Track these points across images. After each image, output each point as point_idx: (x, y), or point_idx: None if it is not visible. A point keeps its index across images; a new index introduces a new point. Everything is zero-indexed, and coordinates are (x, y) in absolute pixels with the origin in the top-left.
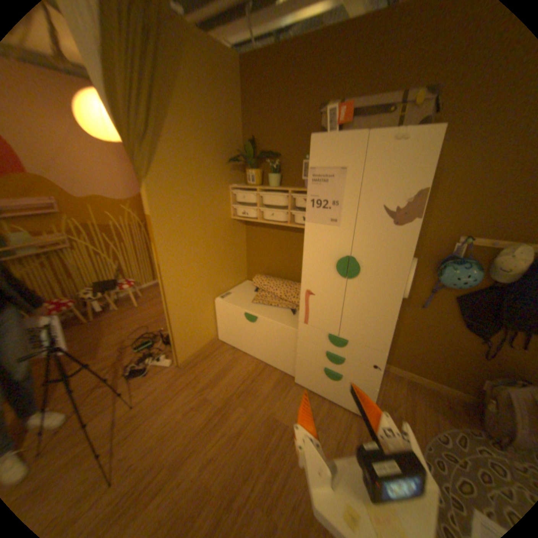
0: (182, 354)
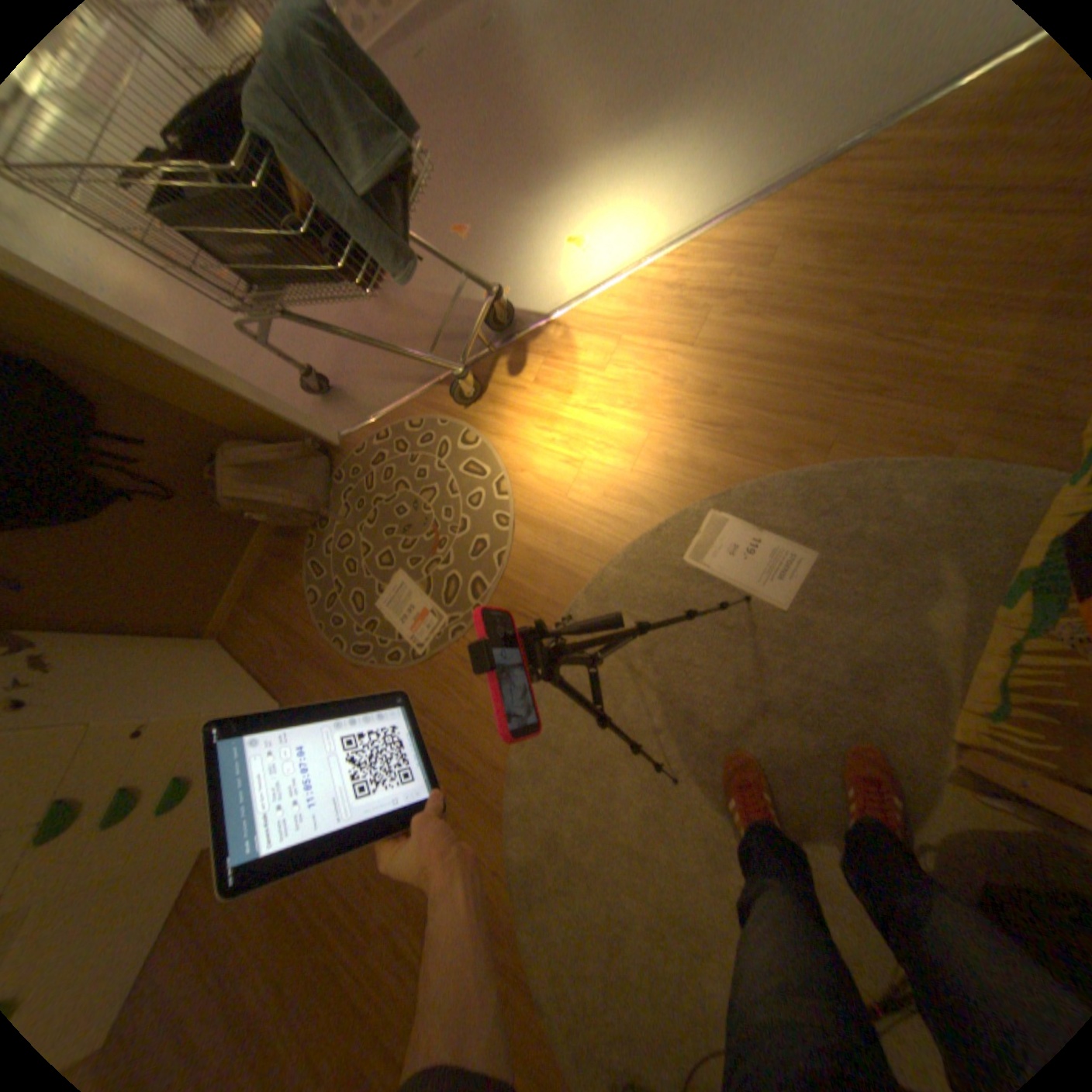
0: None
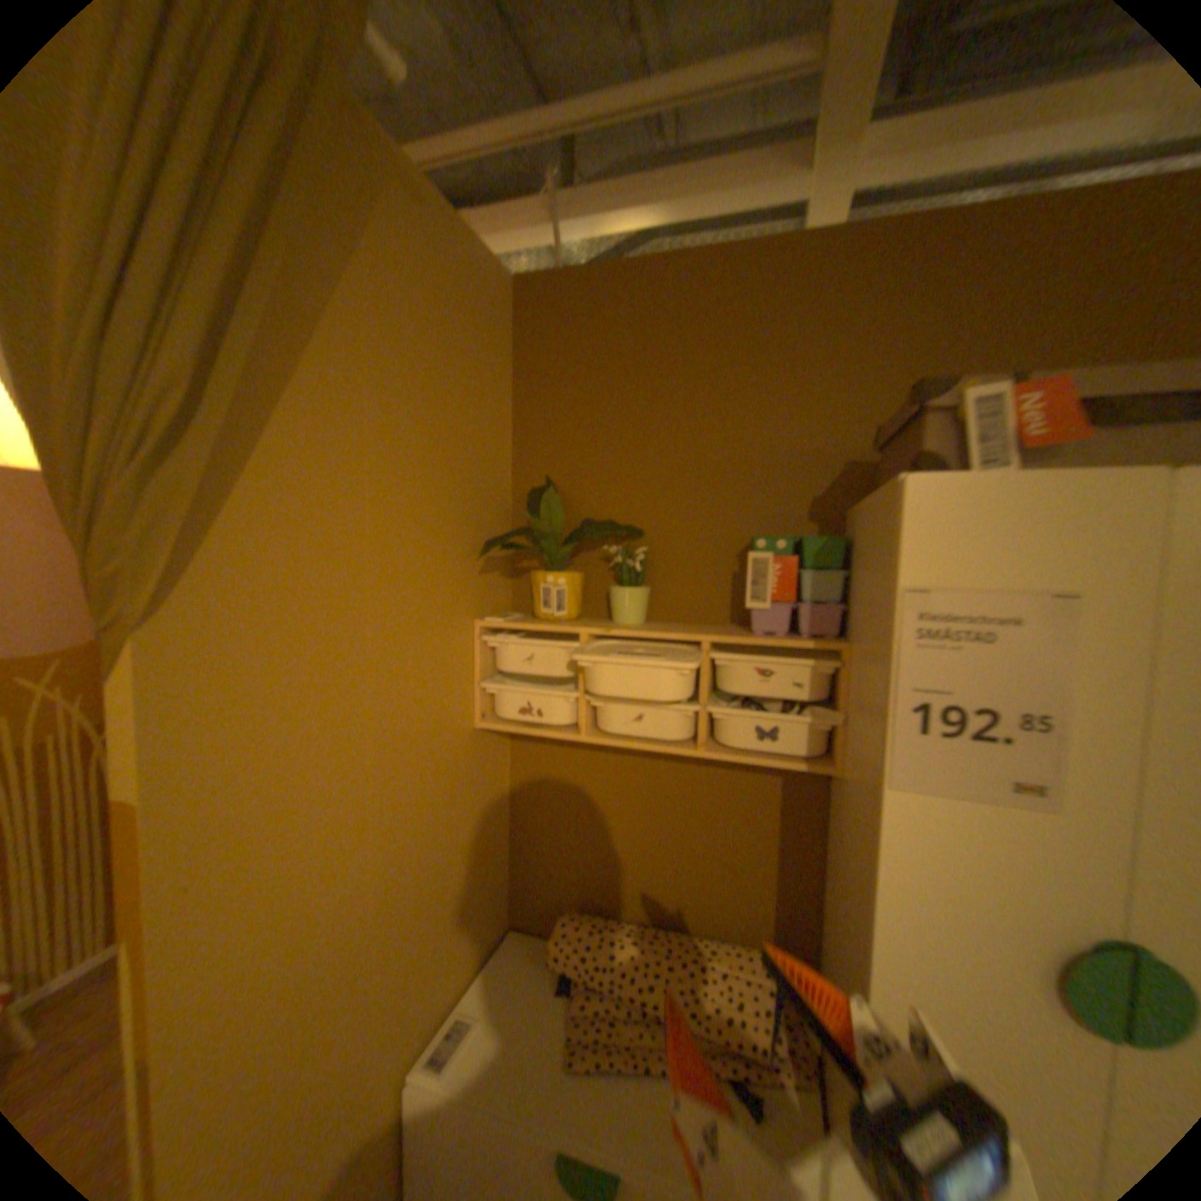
0: None
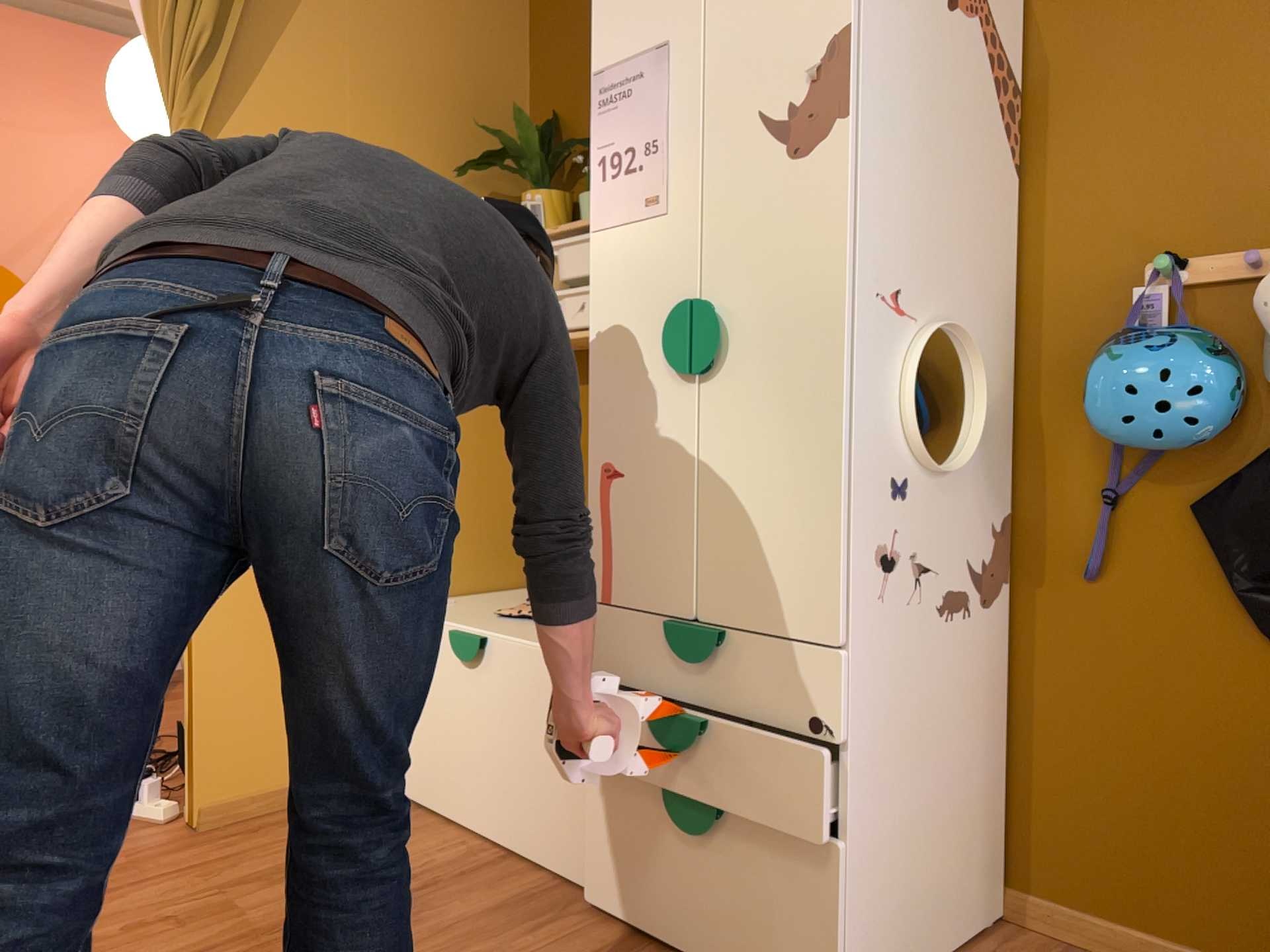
0: (214, 772)
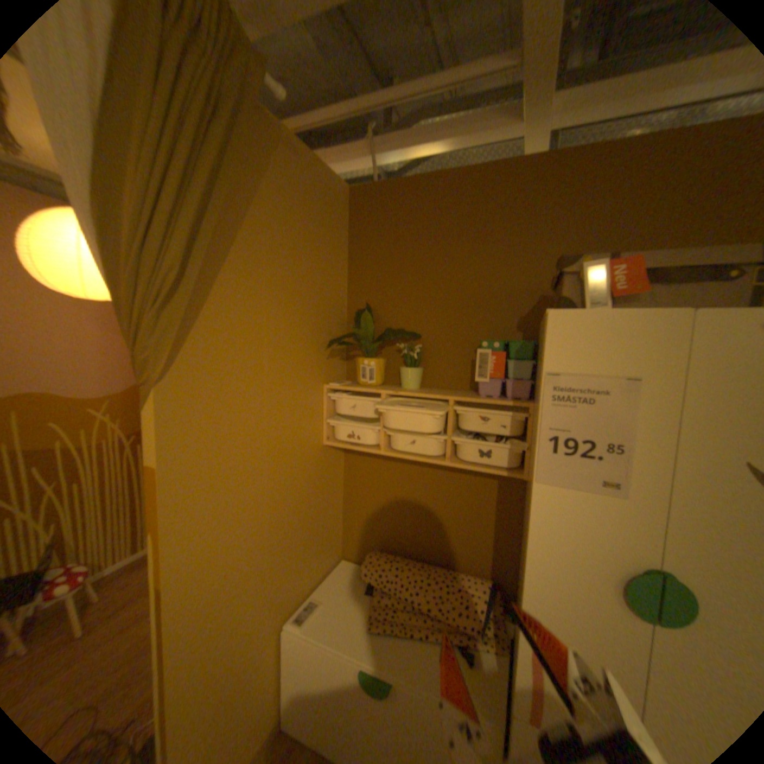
0: None
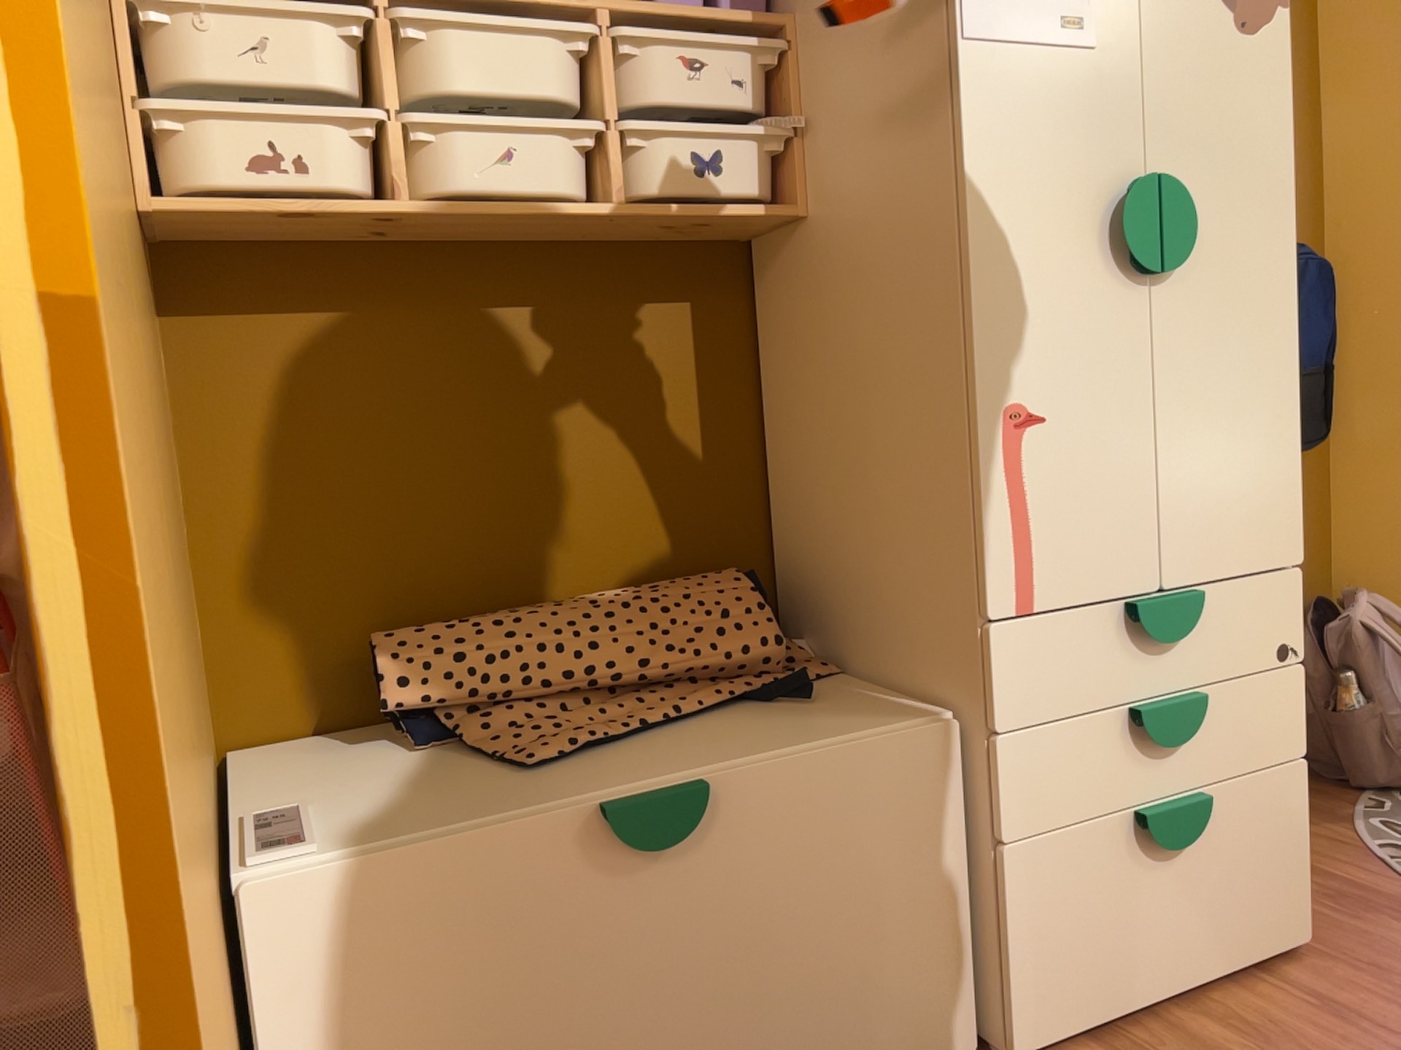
0: None
